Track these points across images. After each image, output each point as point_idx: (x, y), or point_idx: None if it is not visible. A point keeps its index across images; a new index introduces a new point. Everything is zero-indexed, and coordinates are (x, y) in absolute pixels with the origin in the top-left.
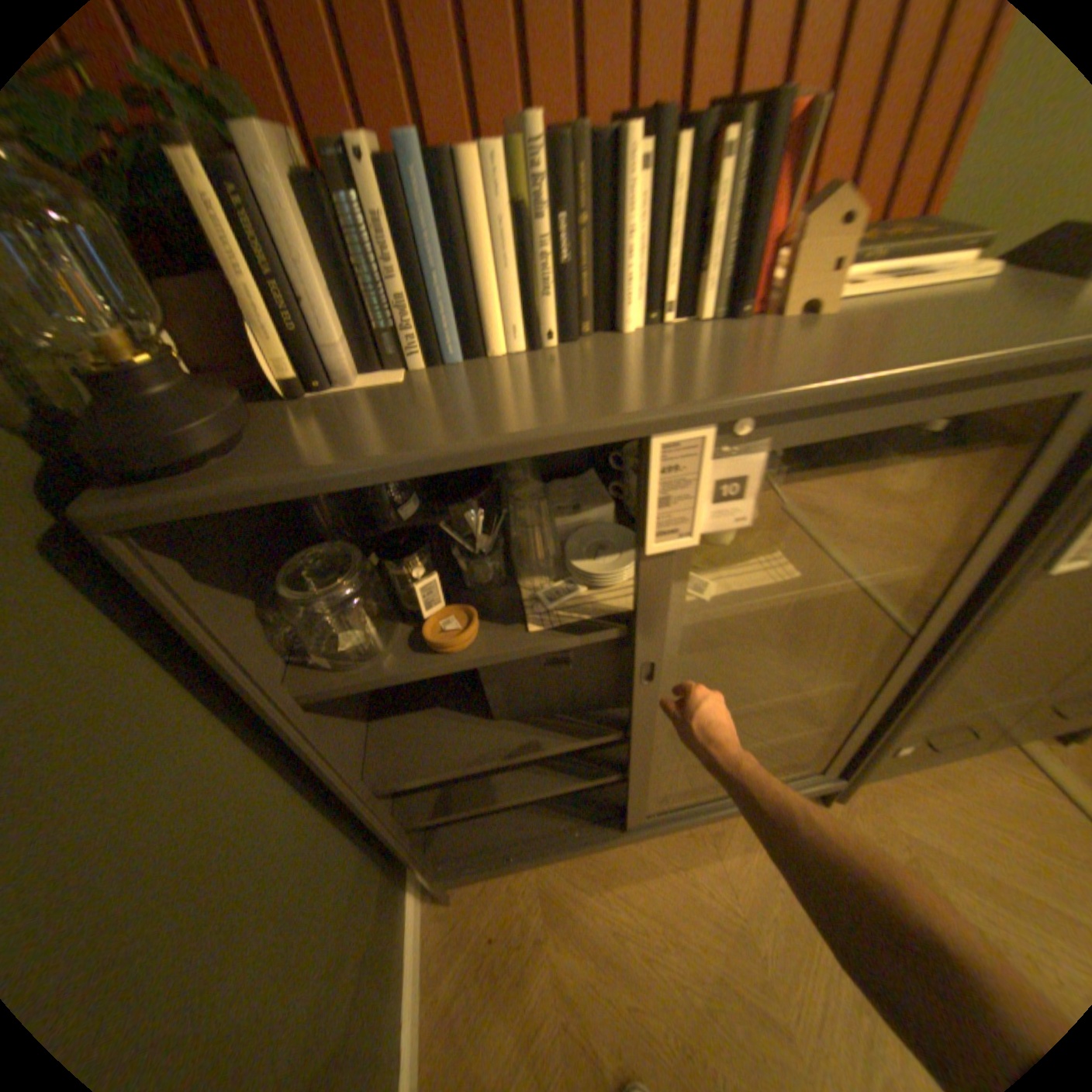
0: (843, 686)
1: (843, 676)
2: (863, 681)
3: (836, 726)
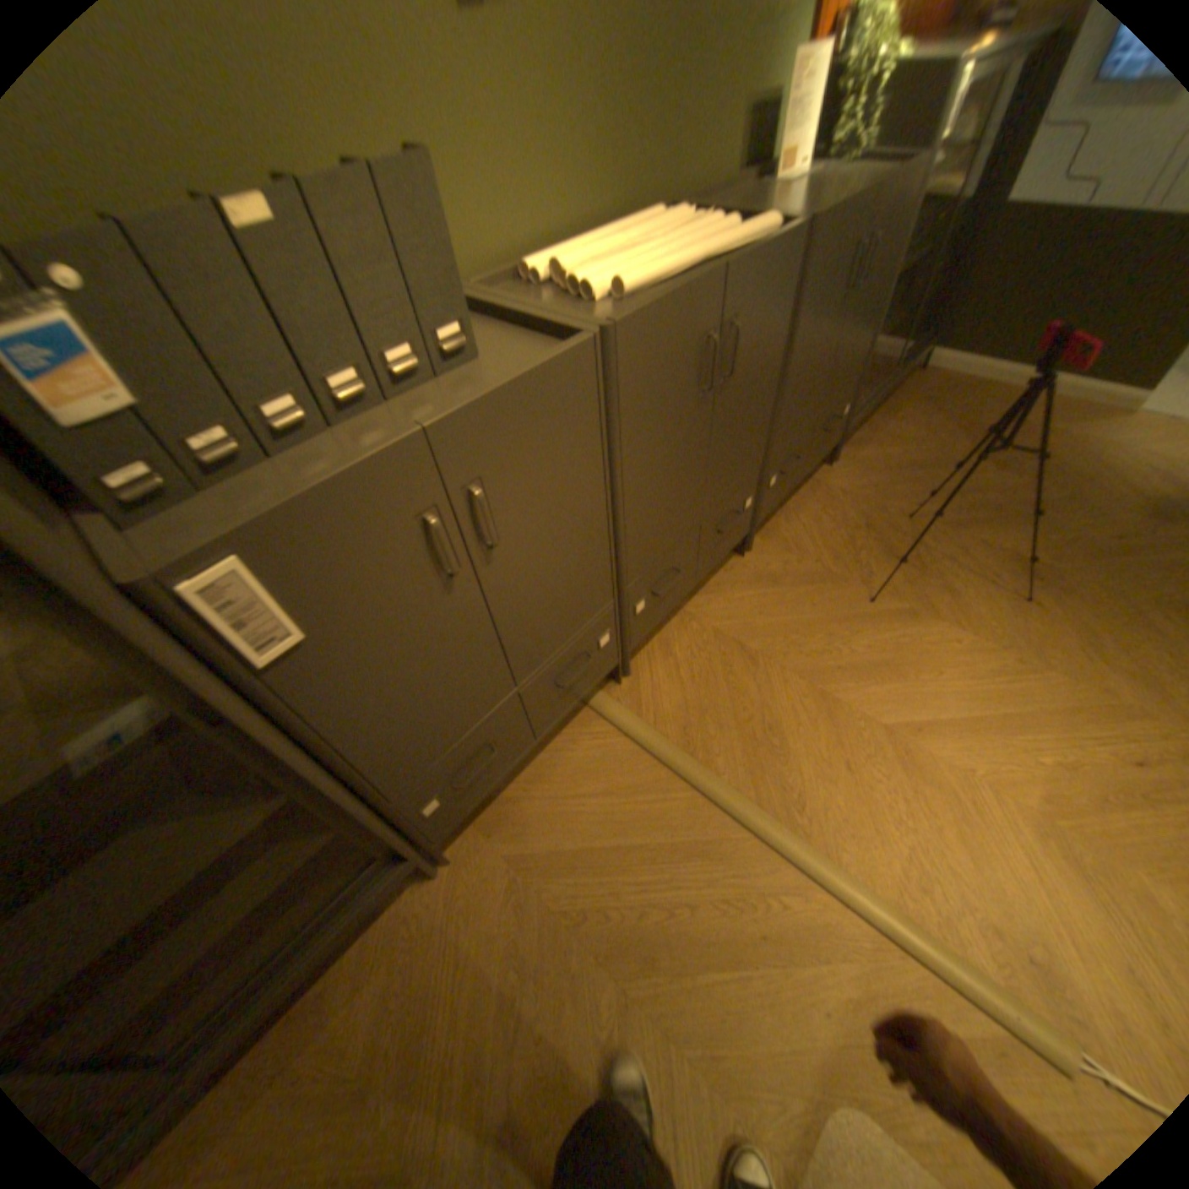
0: (248, 829)
1: (241, 820)
2: (273, 808)
3: (324, 842)
